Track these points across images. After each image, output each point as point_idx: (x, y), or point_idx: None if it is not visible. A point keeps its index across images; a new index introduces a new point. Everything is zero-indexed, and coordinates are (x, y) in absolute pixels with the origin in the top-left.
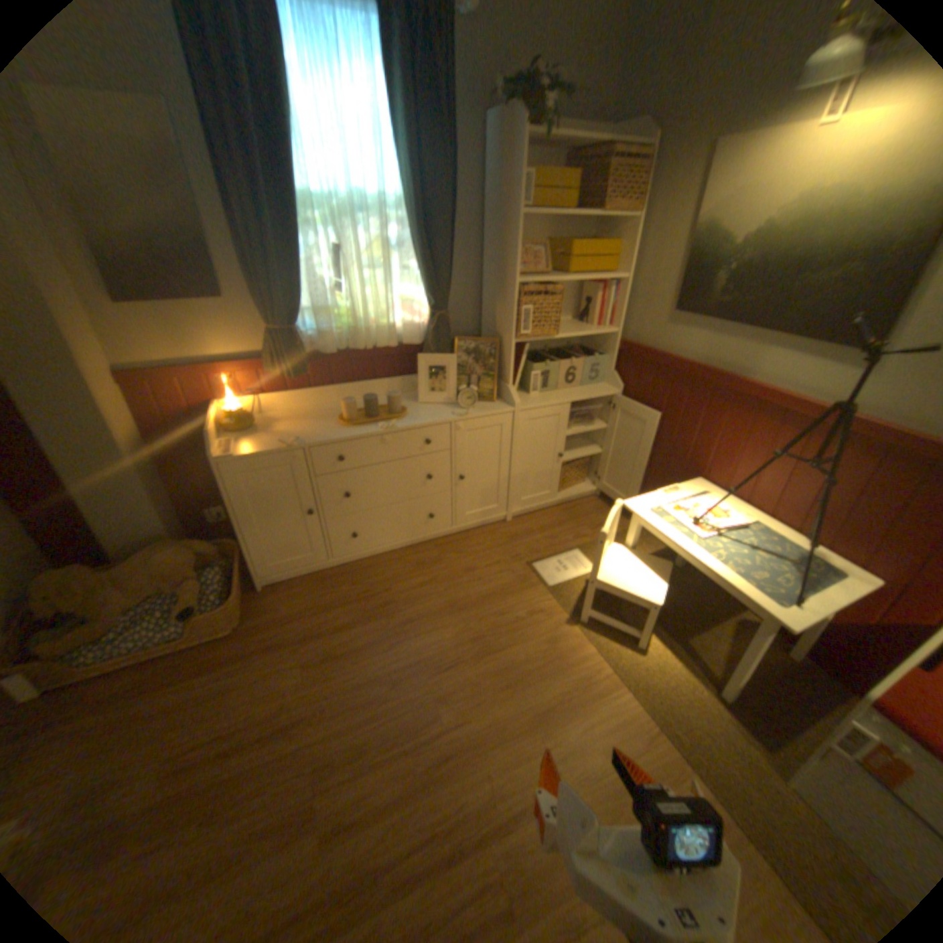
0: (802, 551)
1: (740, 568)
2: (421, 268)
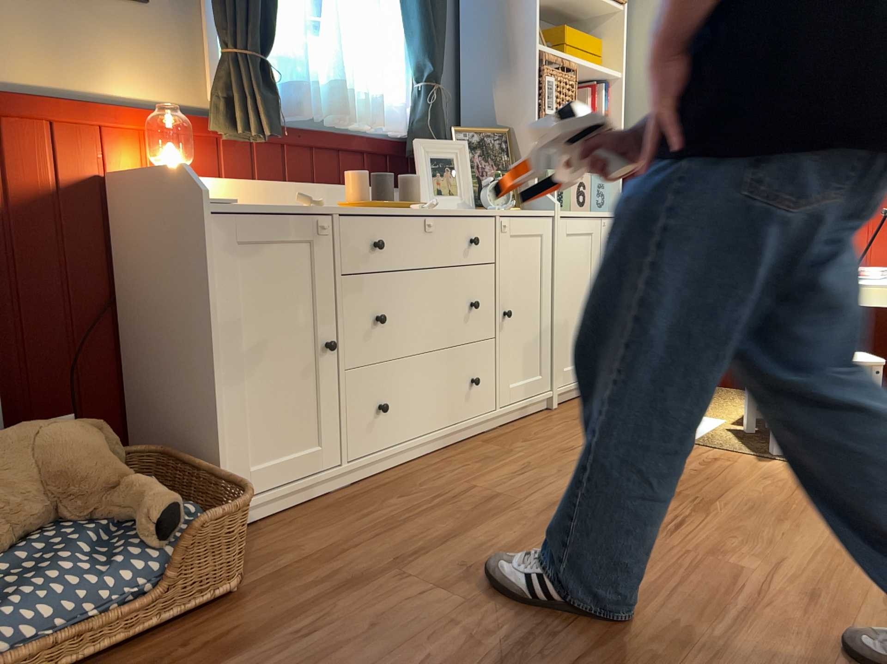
0: None
1: None
2: (413, 24)
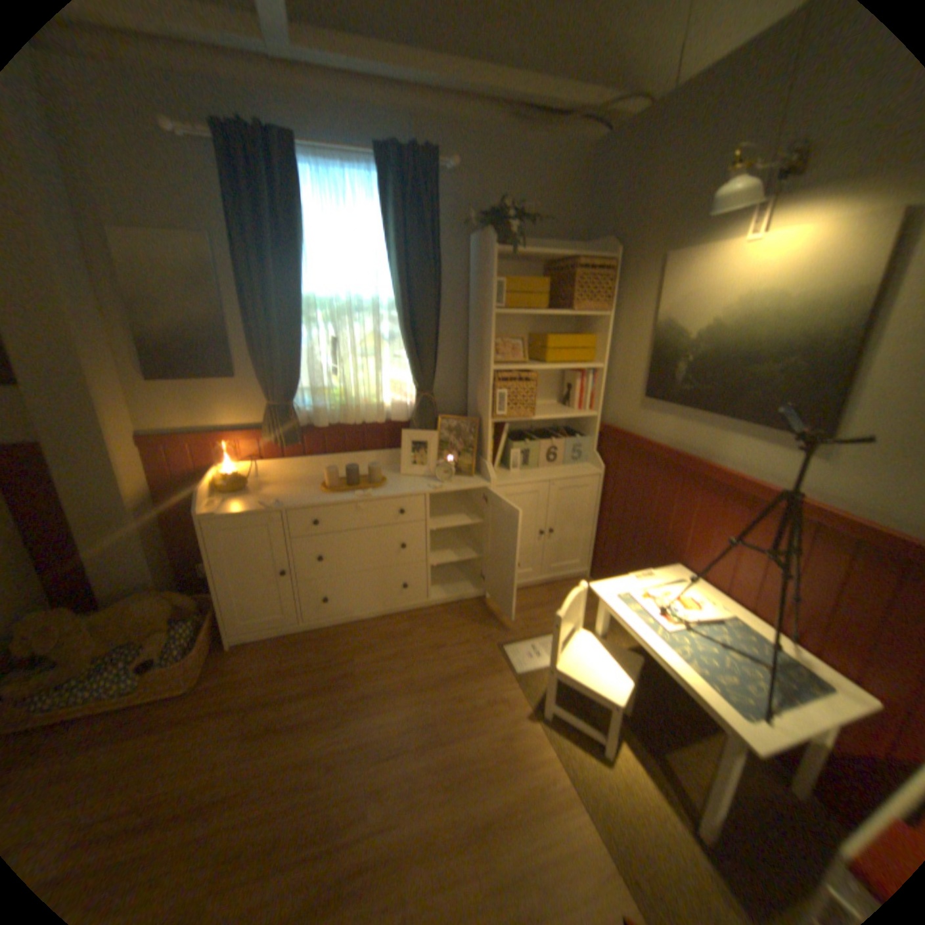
0: (784, 657)
1: (706, 670)
2: (407, 358)
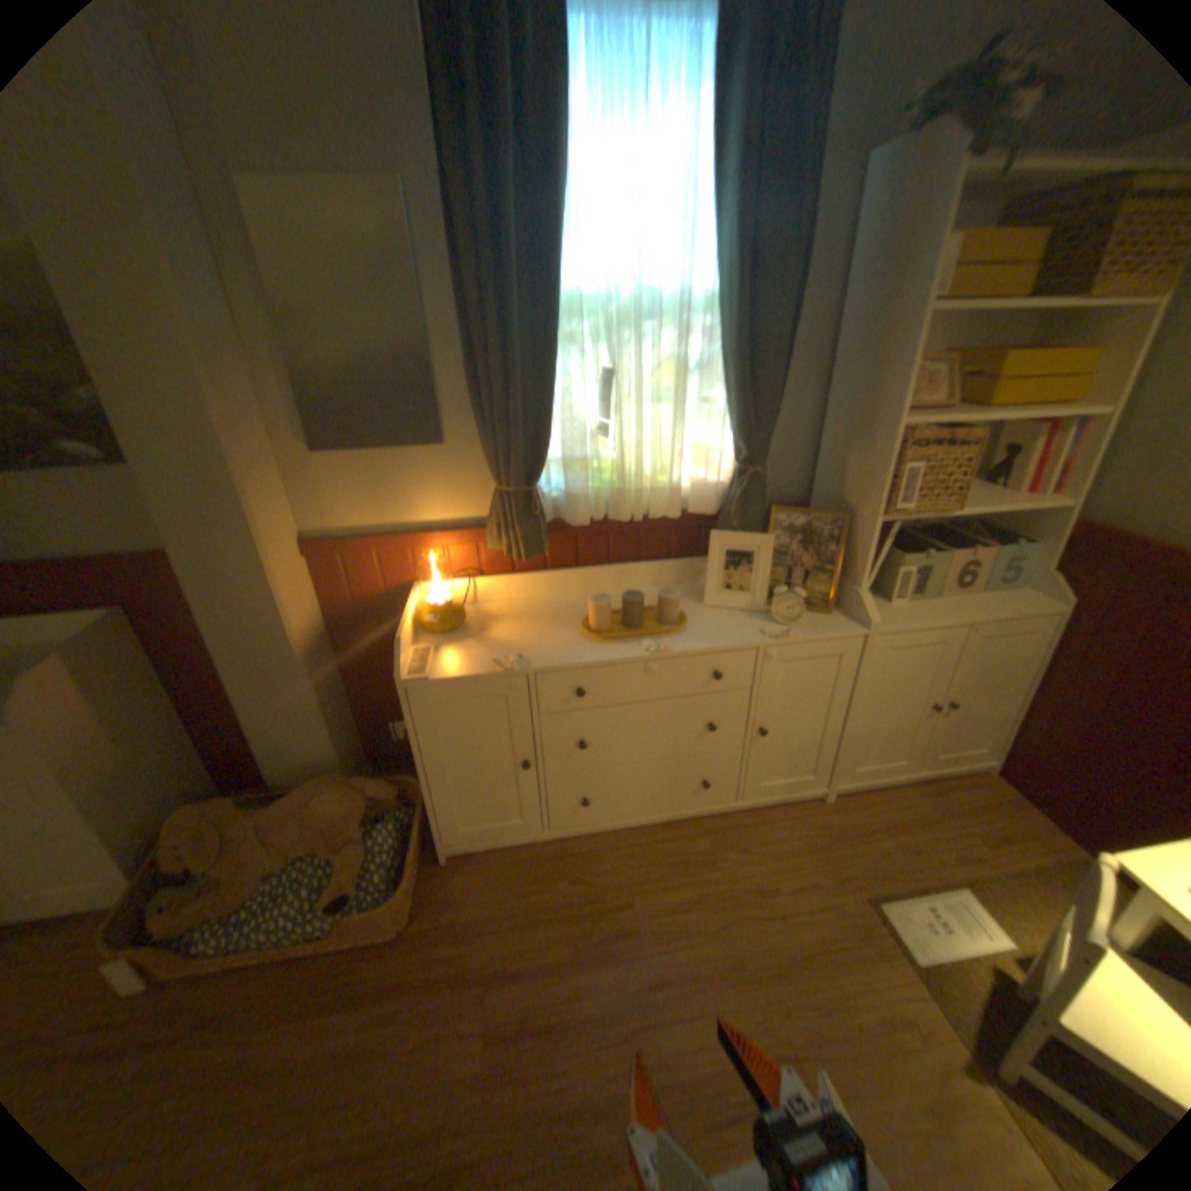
0: None
1: None
2: (731, 402)
